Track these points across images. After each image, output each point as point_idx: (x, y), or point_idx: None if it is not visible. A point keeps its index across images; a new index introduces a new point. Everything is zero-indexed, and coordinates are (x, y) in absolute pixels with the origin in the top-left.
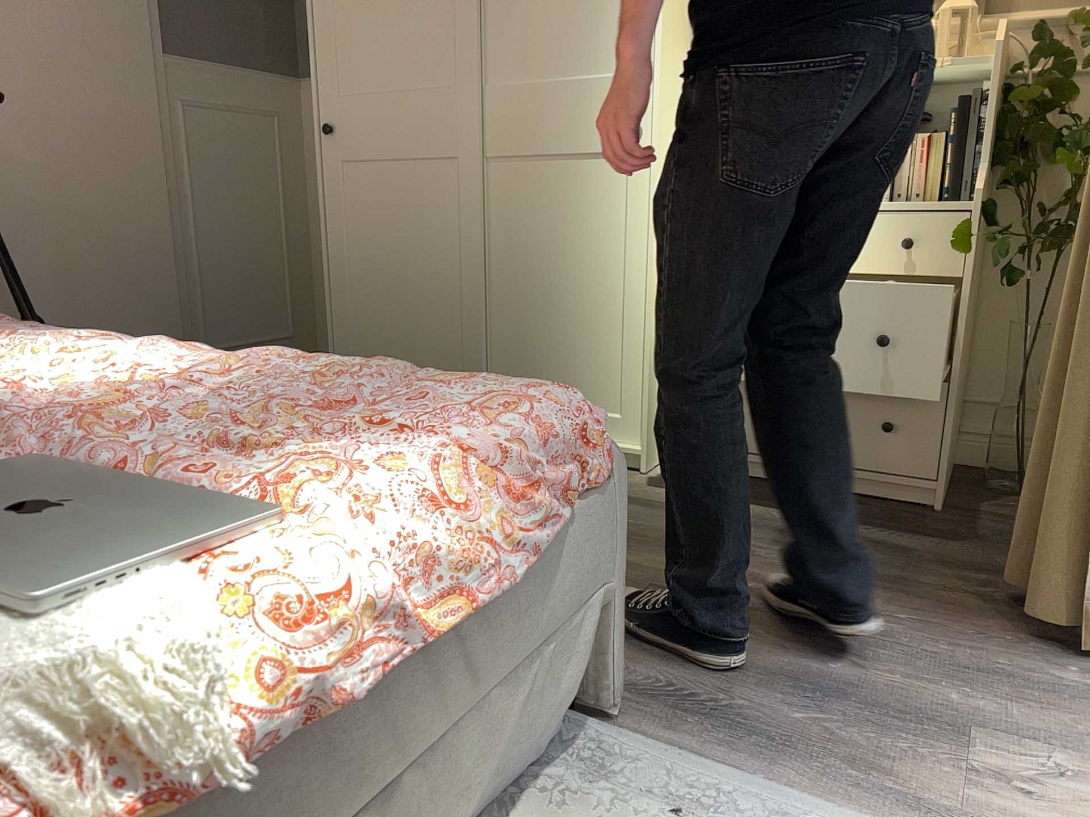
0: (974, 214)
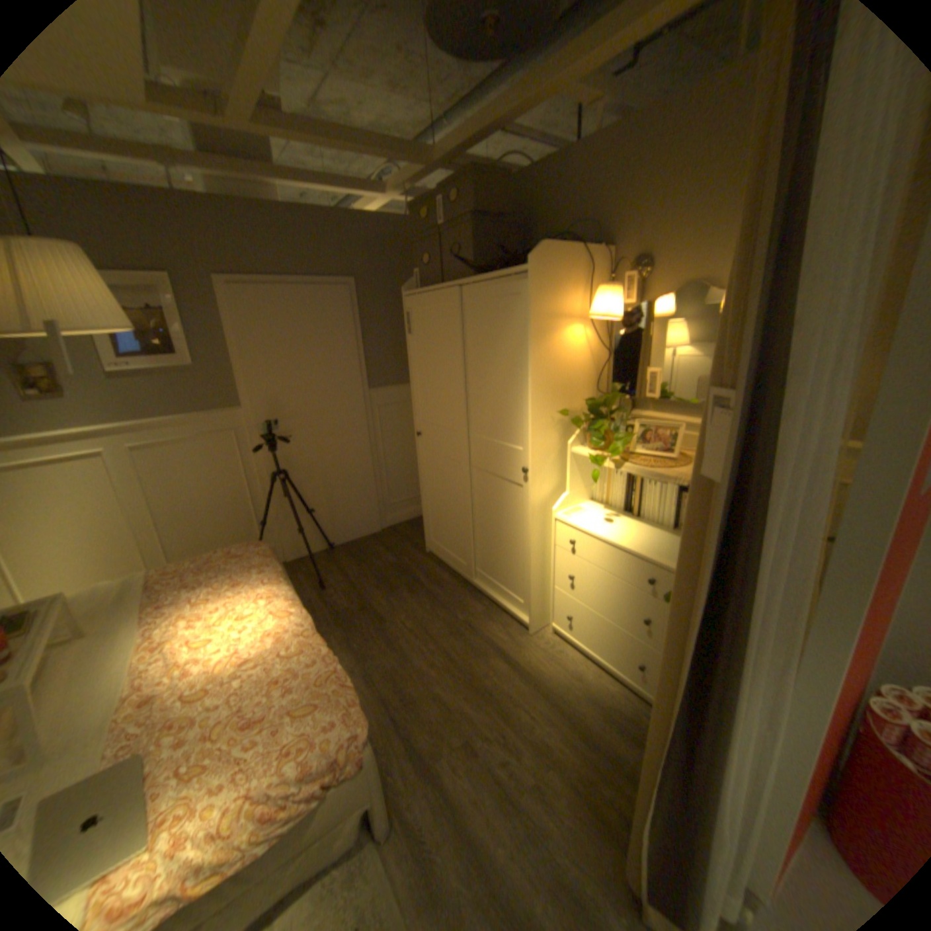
0: None
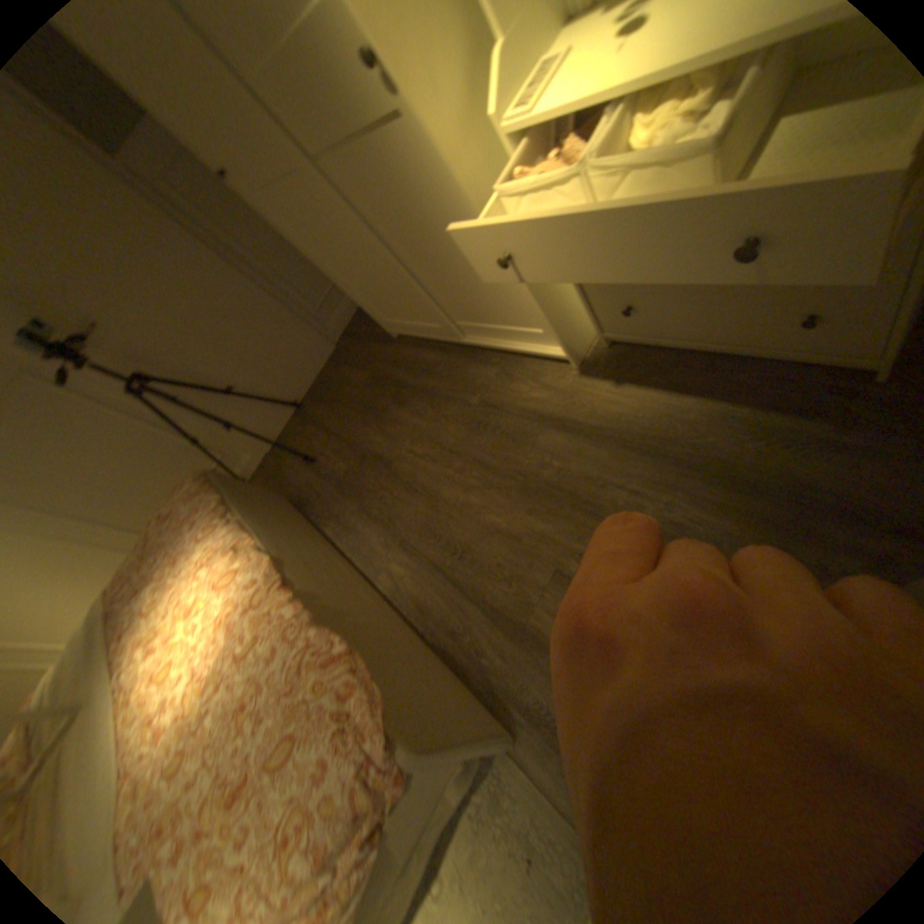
0: None
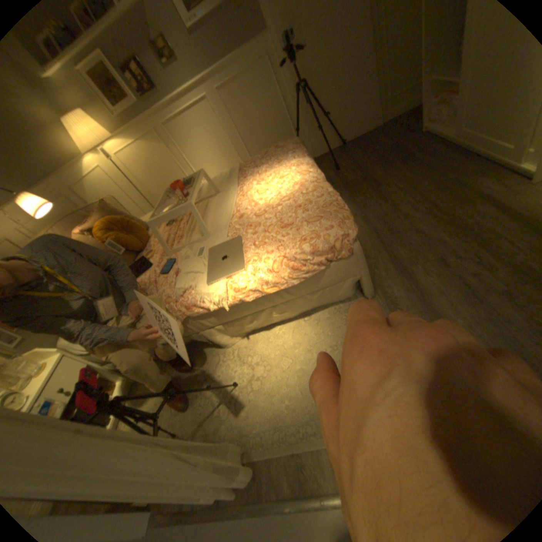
0: None
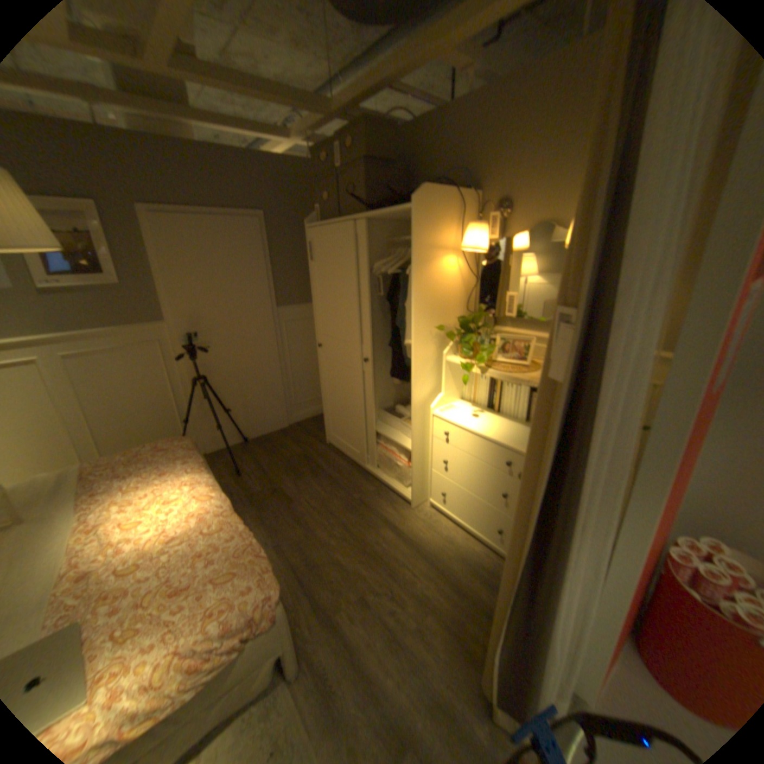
0: None
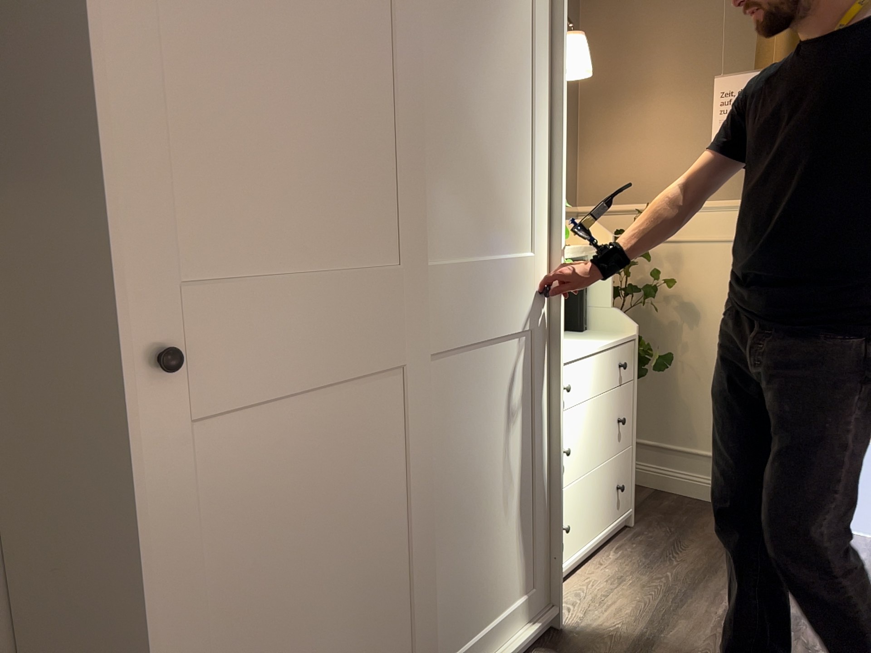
0: (635, 340)
